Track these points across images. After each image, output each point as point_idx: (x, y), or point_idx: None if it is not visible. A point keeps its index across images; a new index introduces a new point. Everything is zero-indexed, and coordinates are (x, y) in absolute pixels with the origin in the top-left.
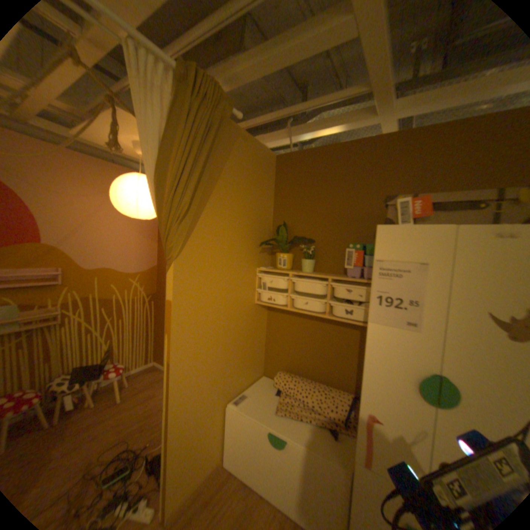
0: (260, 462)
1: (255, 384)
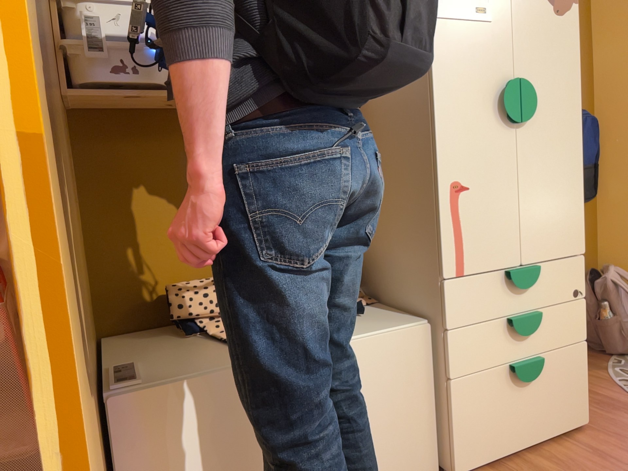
0: (253, 463)
1: (103, 351)
